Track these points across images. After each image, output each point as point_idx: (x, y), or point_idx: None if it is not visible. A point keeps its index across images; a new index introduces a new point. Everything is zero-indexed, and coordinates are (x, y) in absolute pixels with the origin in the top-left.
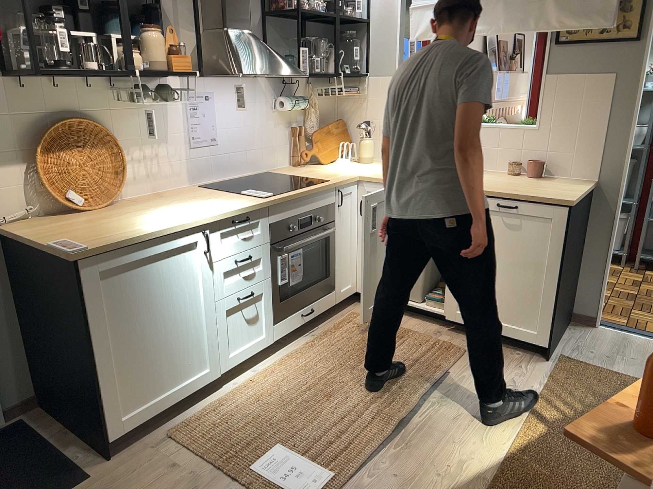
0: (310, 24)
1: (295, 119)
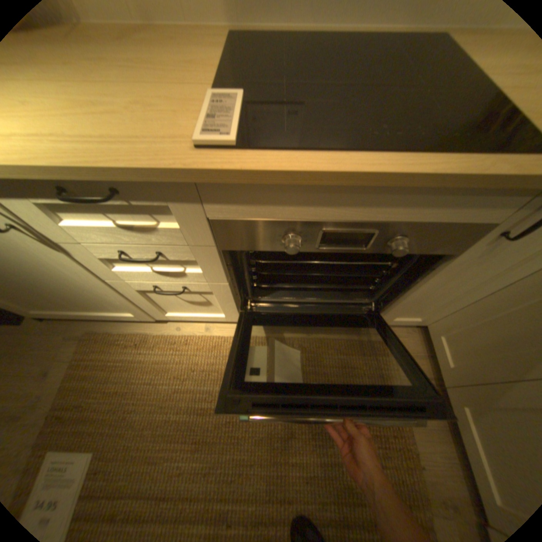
0: None
1: None
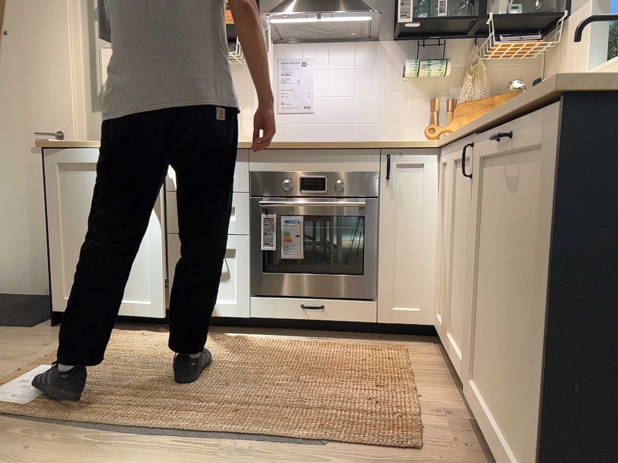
0: None
1: (444, 93)
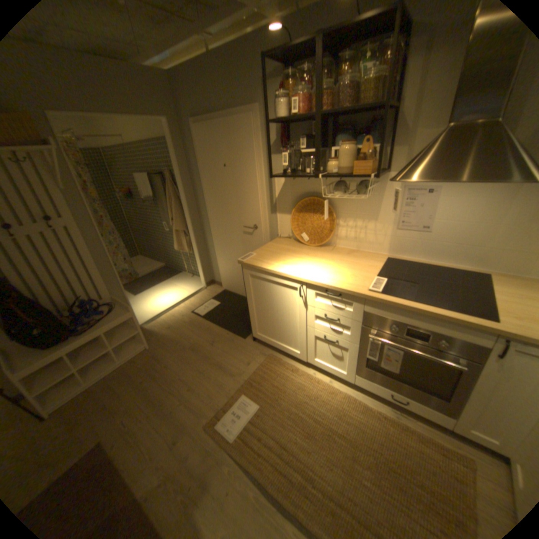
0: None
1: None
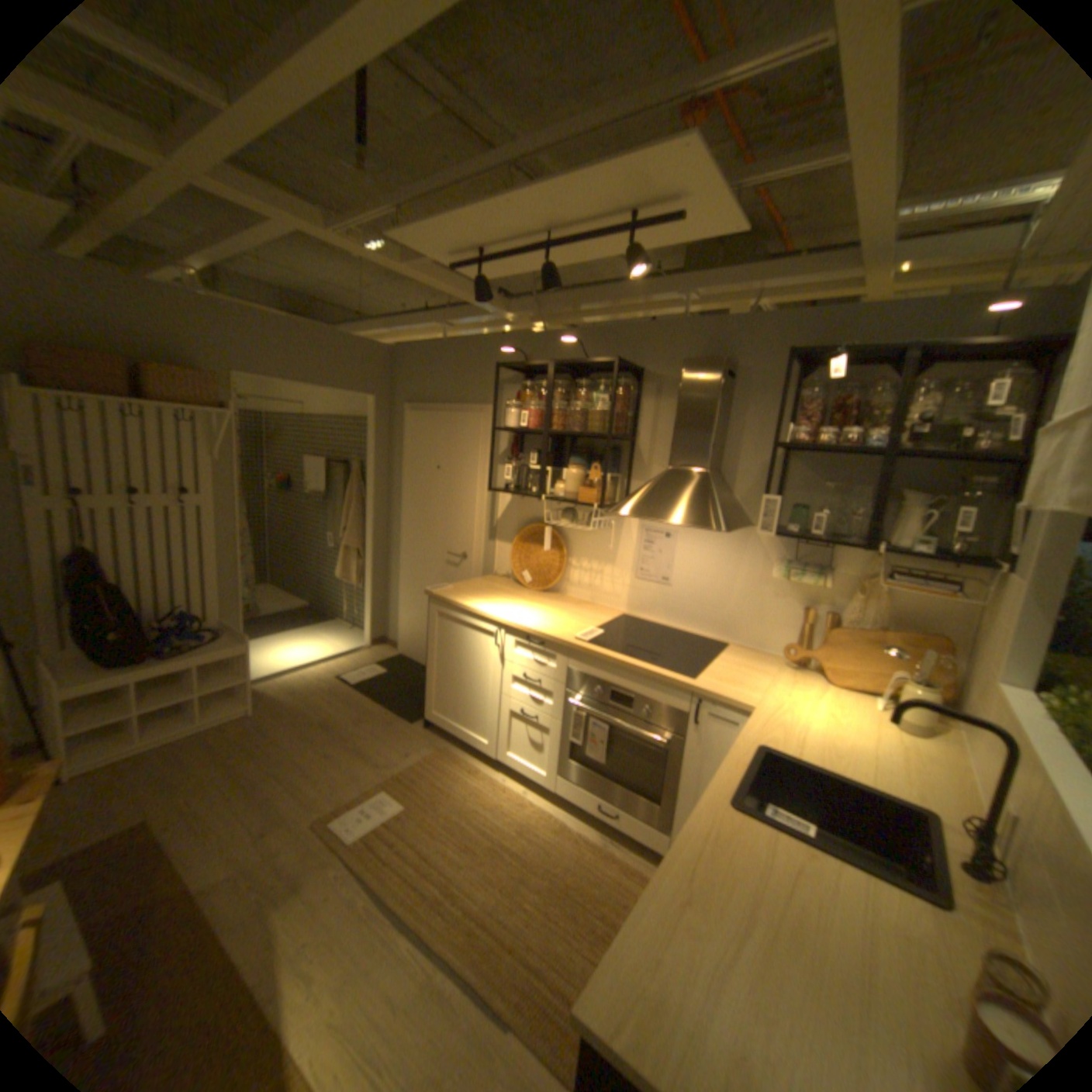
0: (914, 462)
1: (829, 601)
